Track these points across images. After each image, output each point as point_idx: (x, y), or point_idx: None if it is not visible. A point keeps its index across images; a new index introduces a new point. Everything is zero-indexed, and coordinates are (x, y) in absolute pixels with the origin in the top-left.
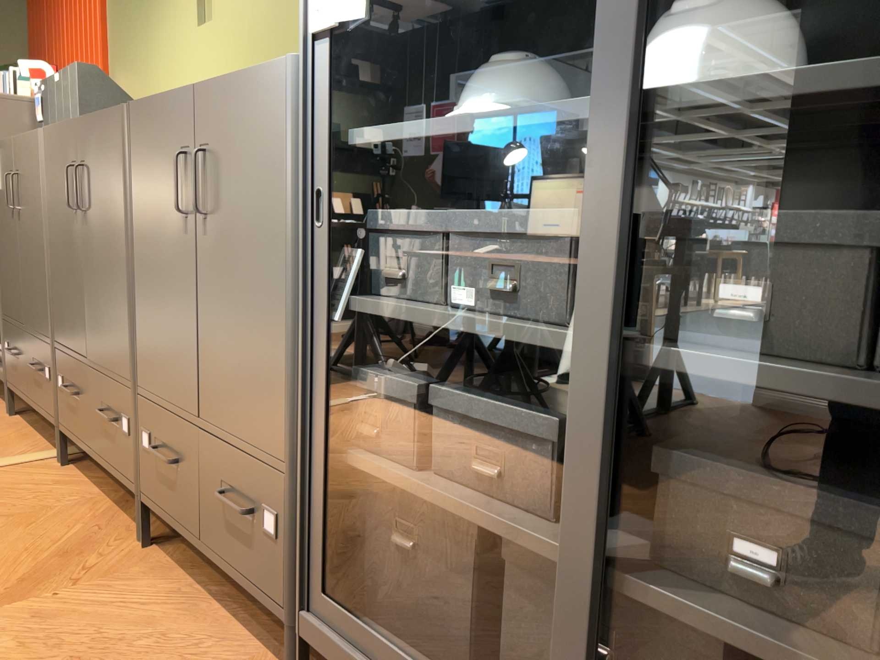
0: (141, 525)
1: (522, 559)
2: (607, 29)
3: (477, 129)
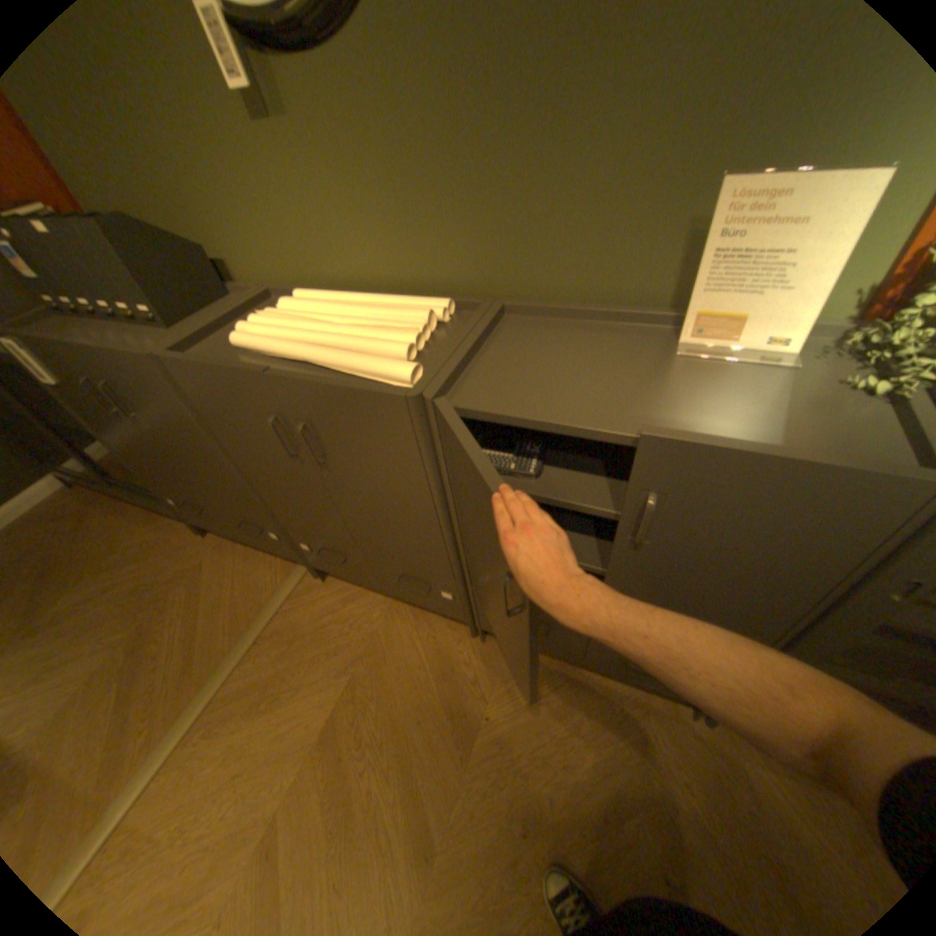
0: (479, 635)
1: None
2: None
3: None
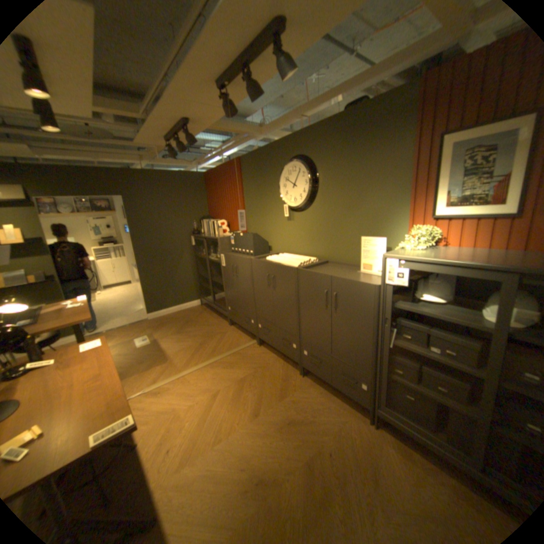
0: (302, 372)
1: (454, 411)
2: (496, 322)
3: (444, 320)
